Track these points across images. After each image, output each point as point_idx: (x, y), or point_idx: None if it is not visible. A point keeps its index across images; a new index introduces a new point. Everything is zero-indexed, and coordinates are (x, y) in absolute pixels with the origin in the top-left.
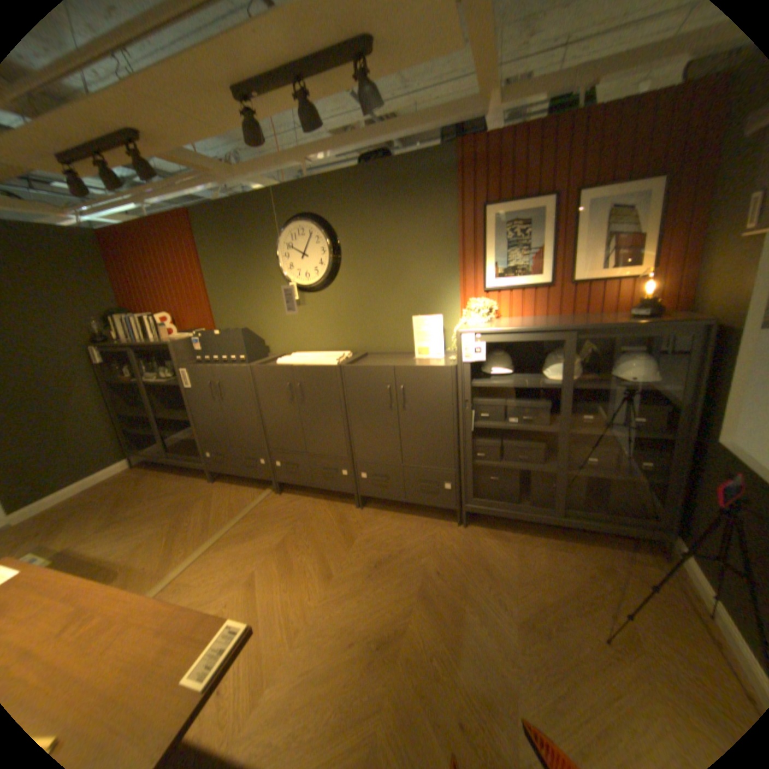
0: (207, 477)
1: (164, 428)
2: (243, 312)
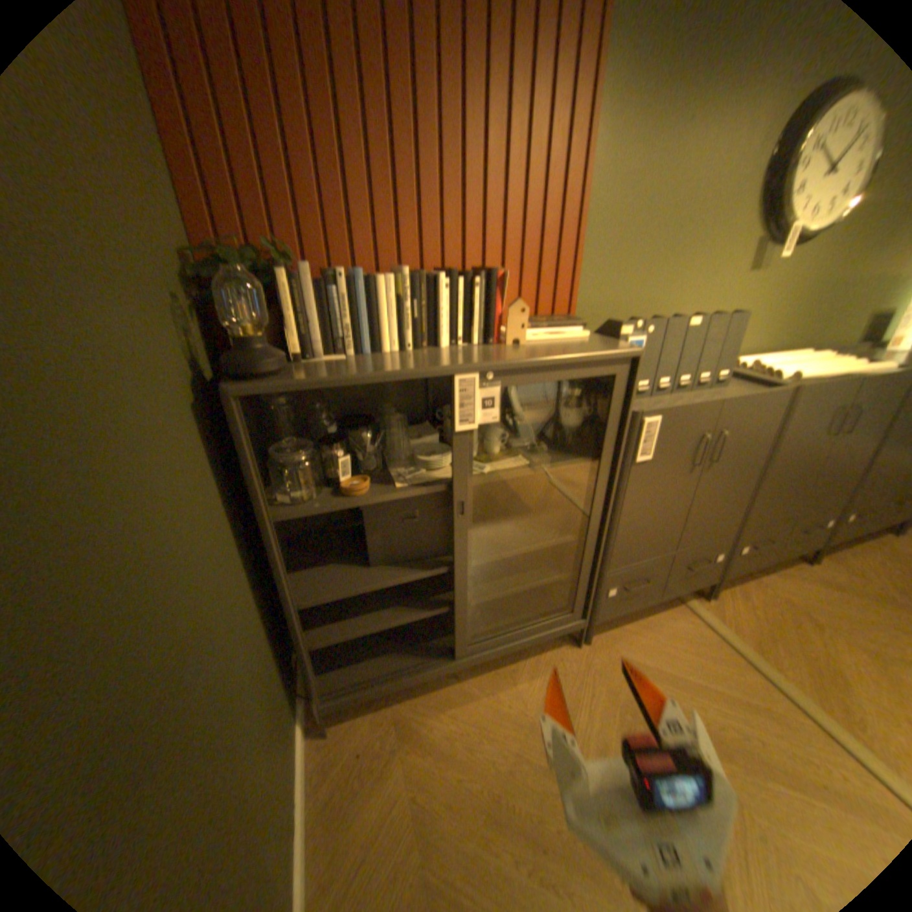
0: (584, 638)
1: (435, 586)
2: (651, 277)
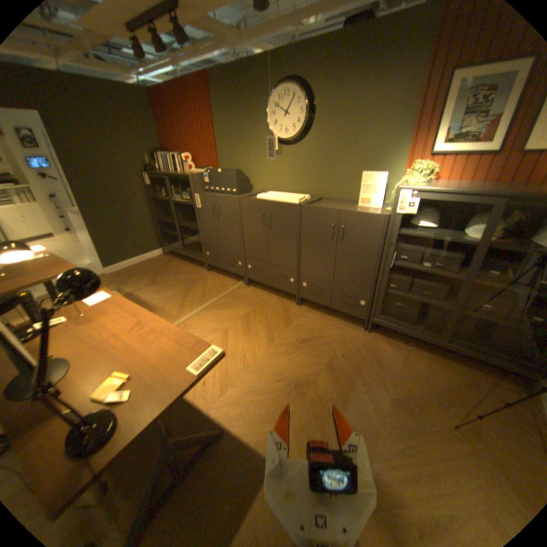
0: (206, 268)
1: (183, 233)
2: (237, 157)
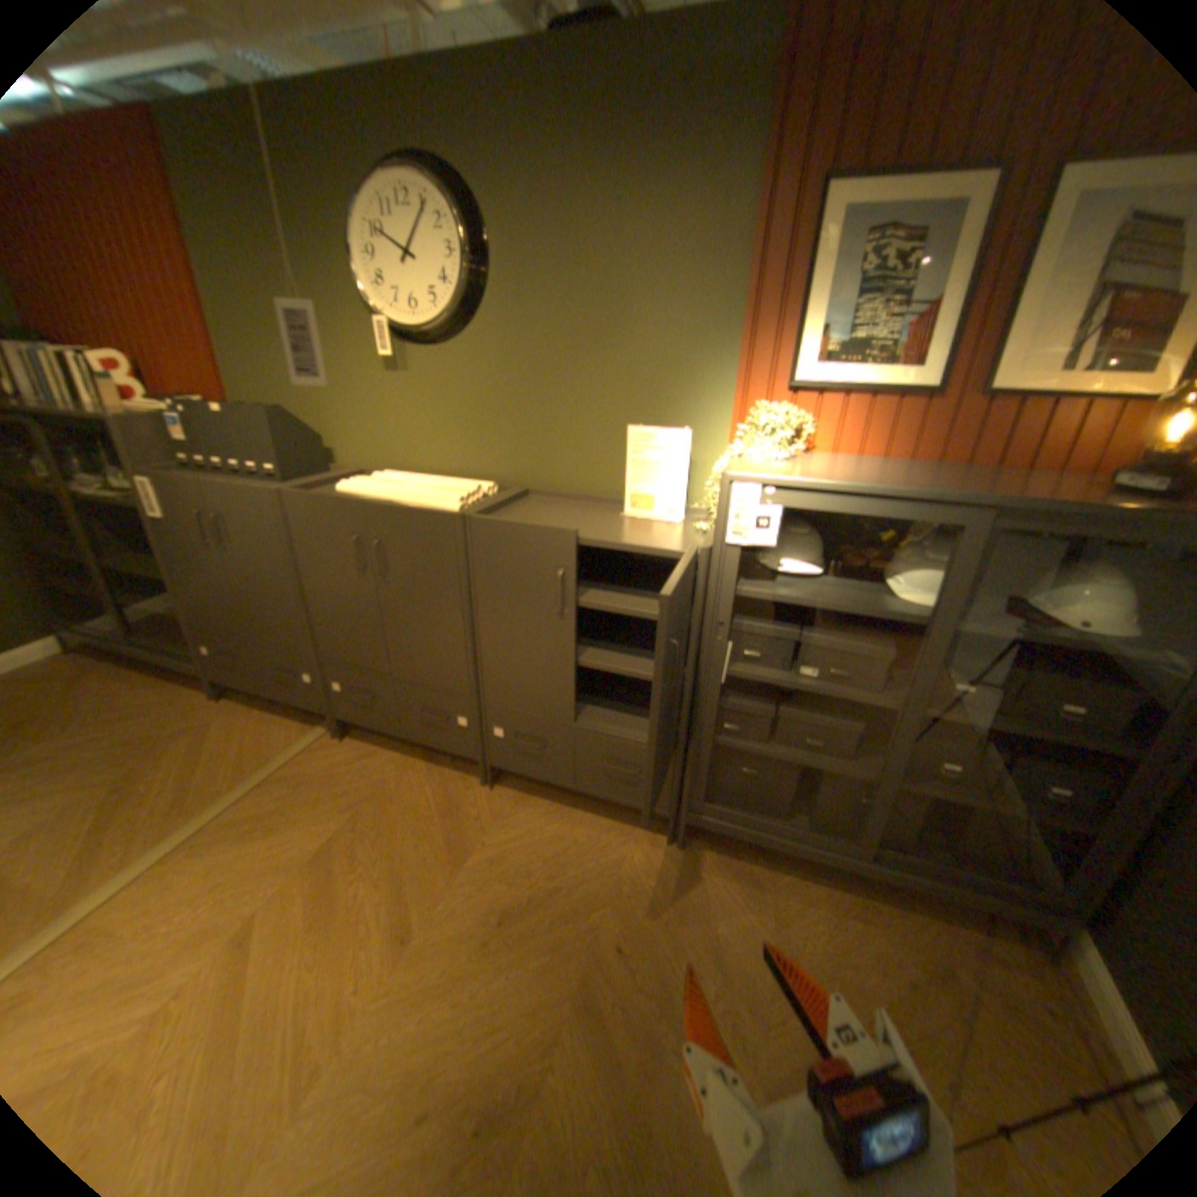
0: (205, 691)
1: (126, 586)
2: (278, 371)
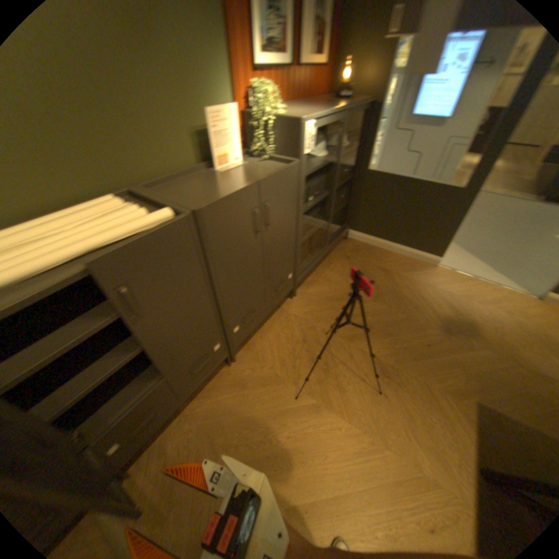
0: None
1: None
2: None
